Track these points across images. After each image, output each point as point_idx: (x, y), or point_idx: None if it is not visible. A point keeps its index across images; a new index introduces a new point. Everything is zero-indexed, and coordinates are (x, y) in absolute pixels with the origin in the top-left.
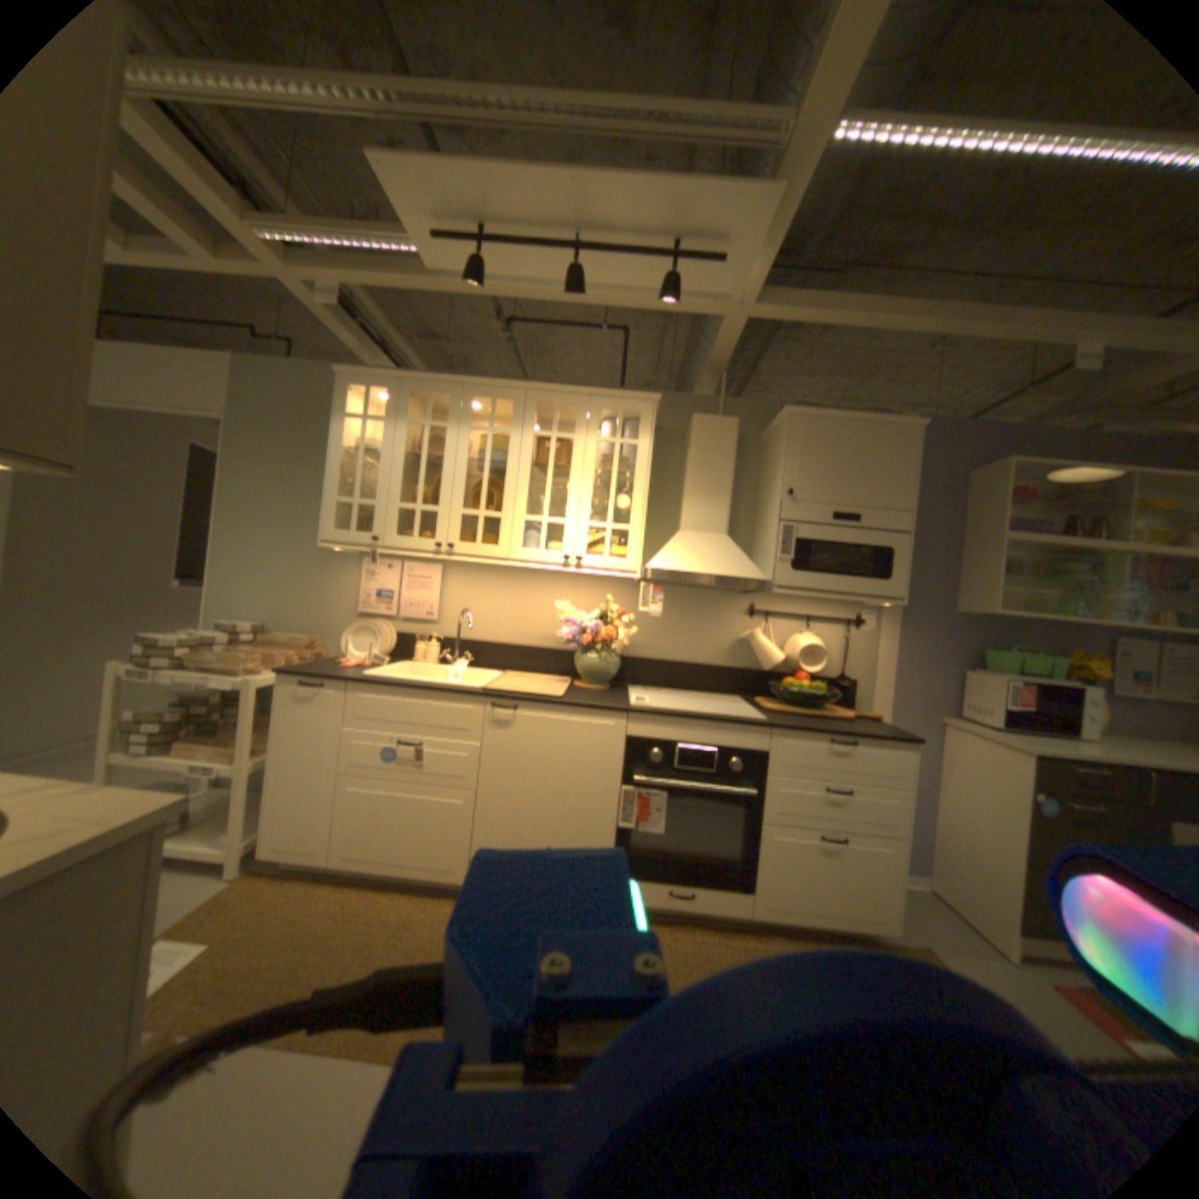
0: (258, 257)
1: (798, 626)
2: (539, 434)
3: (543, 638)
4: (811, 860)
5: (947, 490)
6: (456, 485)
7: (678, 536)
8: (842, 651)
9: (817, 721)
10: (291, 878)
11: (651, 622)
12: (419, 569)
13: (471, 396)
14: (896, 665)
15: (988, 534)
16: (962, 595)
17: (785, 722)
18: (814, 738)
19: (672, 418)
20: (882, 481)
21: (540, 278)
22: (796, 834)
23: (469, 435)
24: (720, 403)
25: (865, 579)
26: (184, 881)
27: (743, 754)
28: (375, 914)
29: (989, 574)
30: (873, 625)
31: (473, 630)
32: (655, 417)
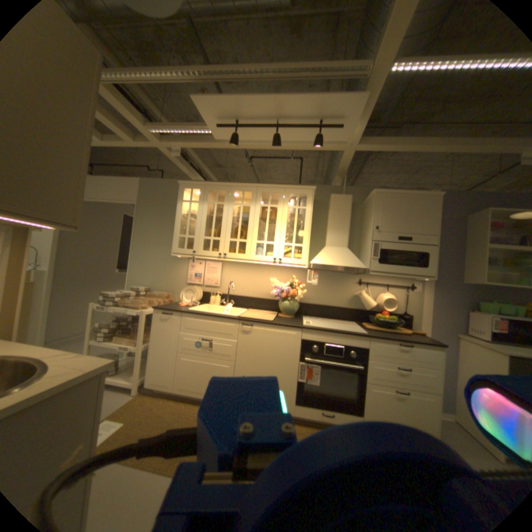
0: (149, 139)
1: (383, 289)
2: (263, 205)
3: (264, 294)
4: (391, 402)
5: (456, 224)
6: (227, 228)
7: (325, 248)
8: (405, 301)
9: (393, 334)
10: (157, 396)
11: (313, 287)
12: (212, 264)
13: (234, 190)
14: (433, 308)
15: (478, 245)
16: (466, 275)
17: (376, 334)
18: (391, 343)
19: (321, 196)
20: (422, 221)
21: (262, 140)
22: (383, 389)
23: (233, 207)
24: (343, 188)
25: (415, 267)
26: (115, 395)
27: (356, 349)
28: (191, 415)
29: (479, 264)
30: (420, 289)
31: (234, 290)
32: (313, 196)
